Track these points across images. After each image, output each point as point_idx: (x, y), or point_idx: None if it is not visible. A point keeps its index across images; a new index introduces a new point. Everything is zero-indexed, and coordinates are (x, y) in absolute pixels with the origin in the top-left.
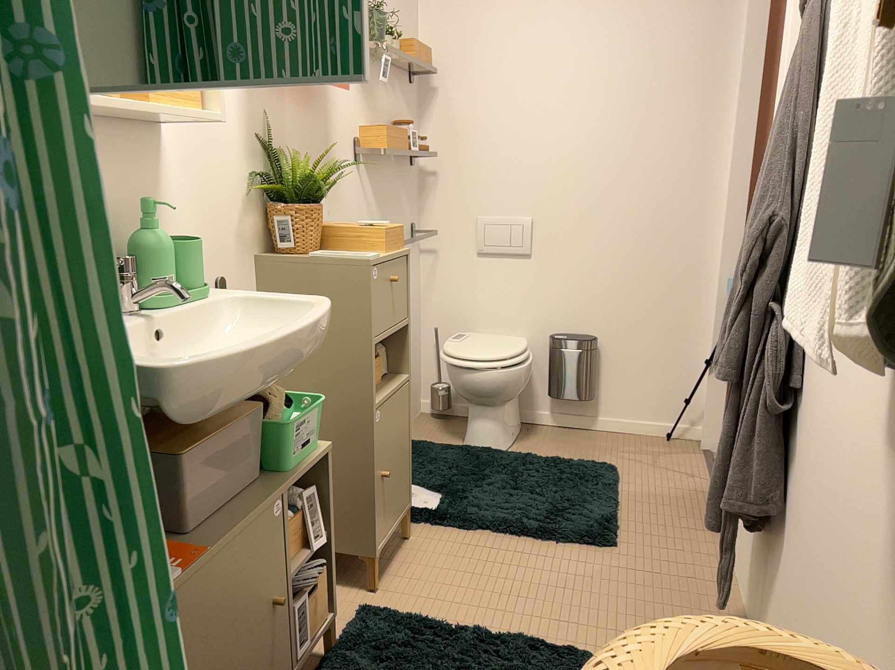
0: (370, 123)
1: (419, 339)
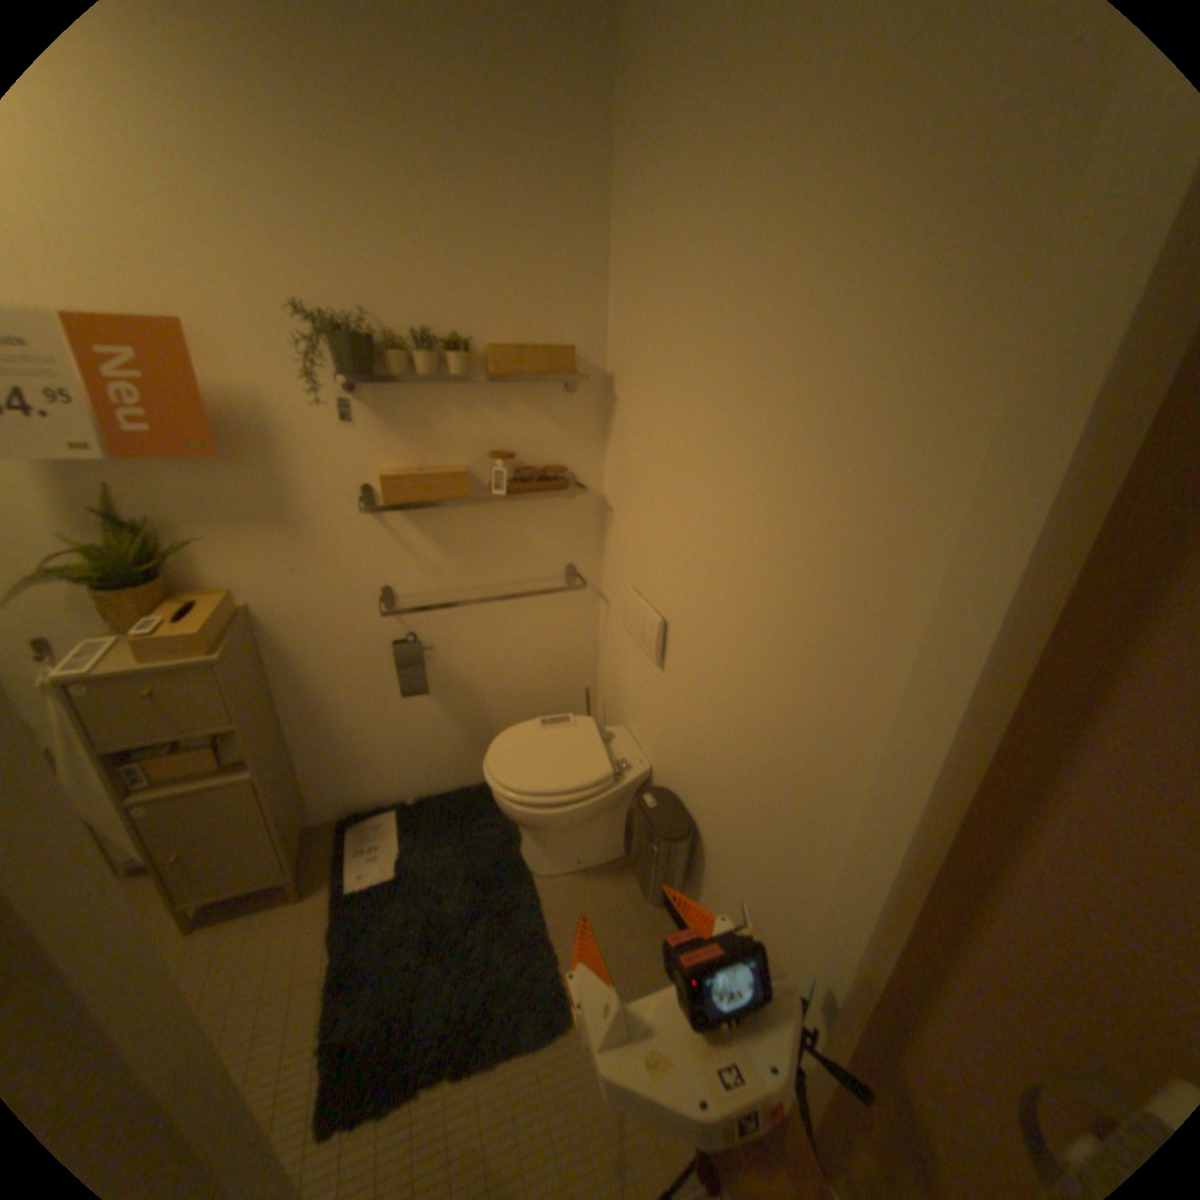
0: (406, 456)
1: (586, 686)
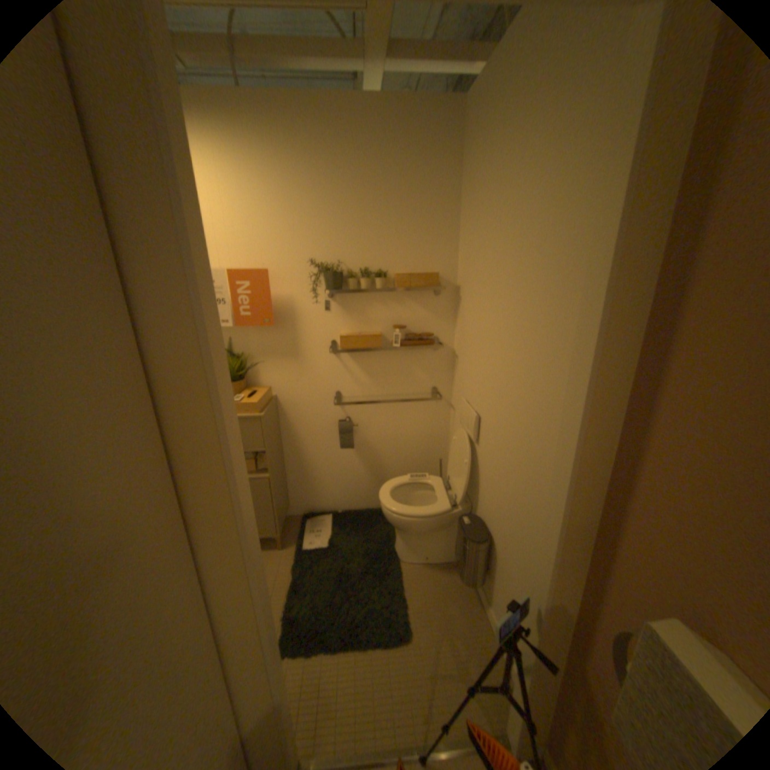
0: (353, 328)
1: (441, 459)
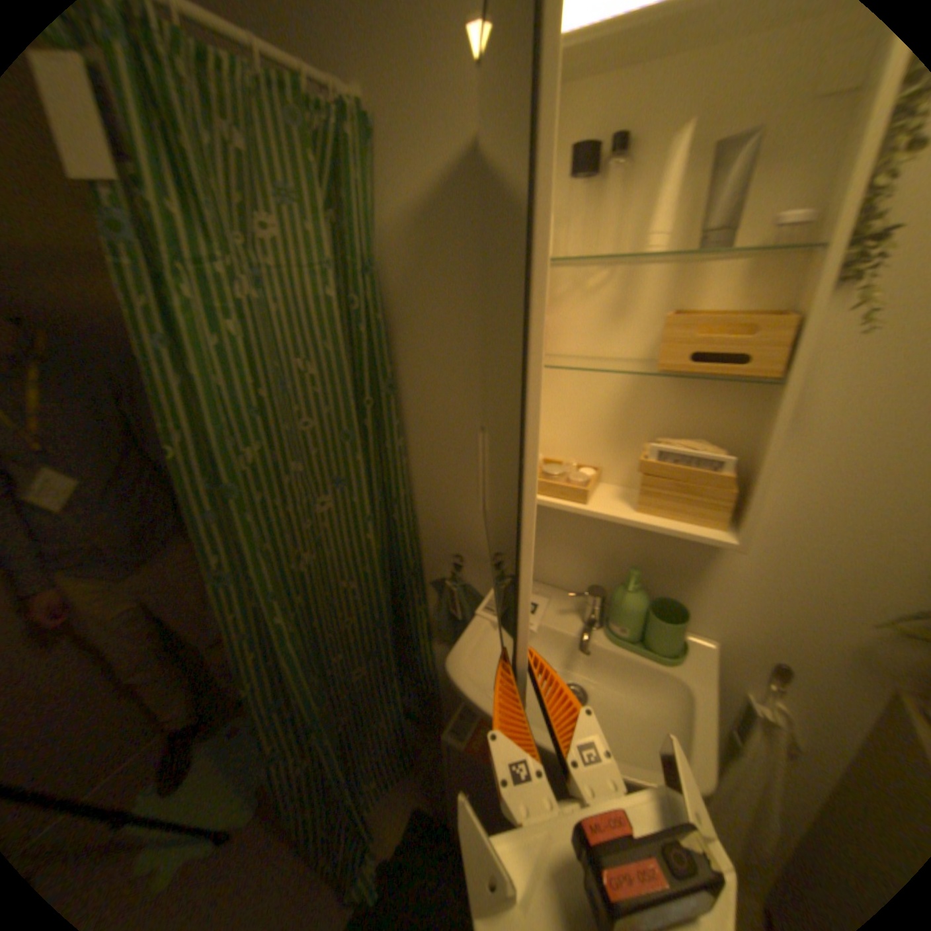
0: None
1: None
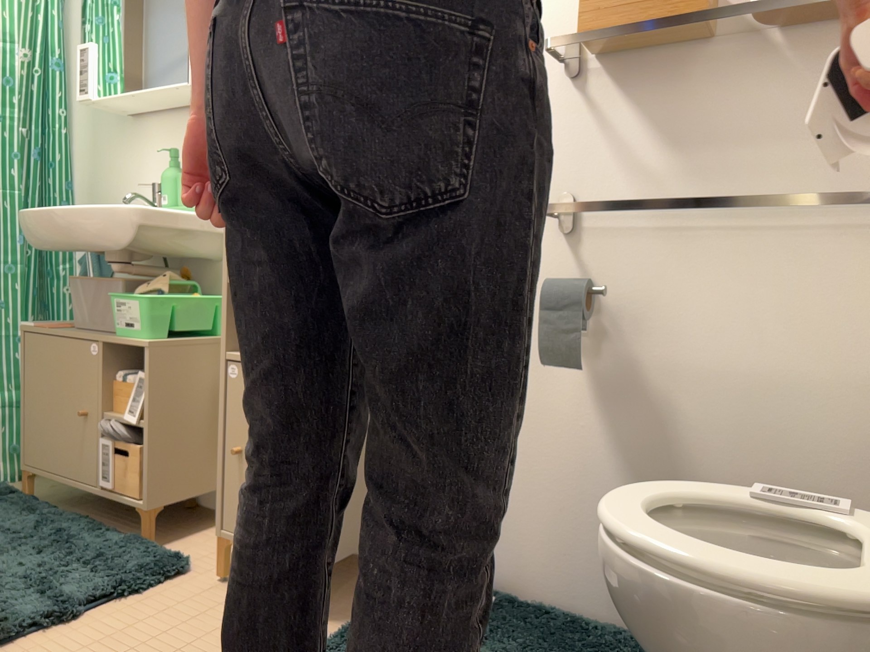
0: None
1: None
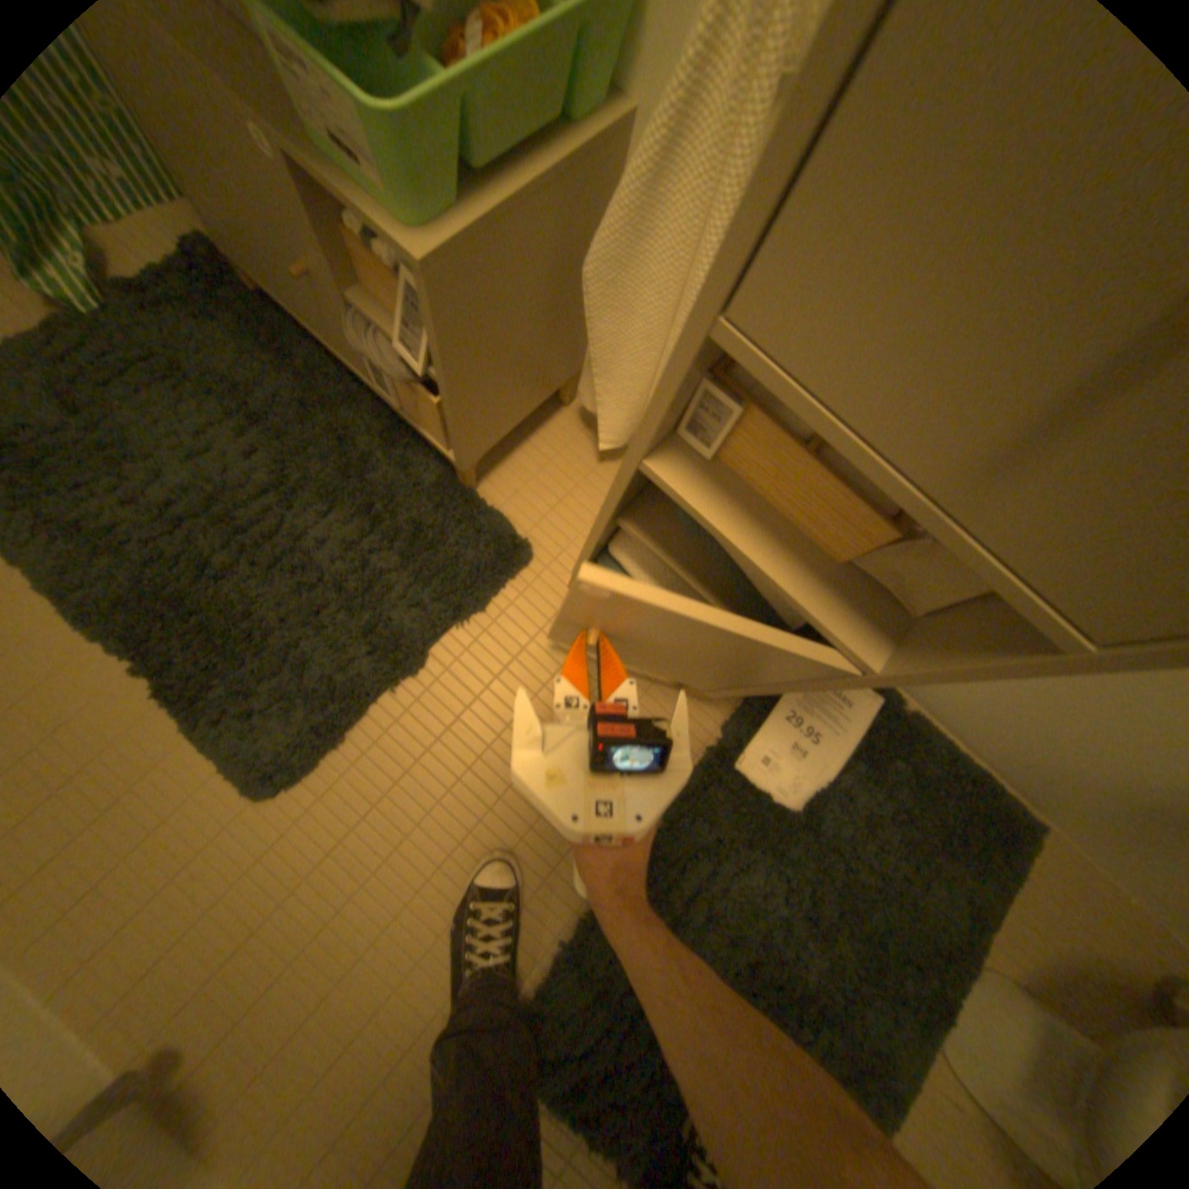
0: None
1: None
